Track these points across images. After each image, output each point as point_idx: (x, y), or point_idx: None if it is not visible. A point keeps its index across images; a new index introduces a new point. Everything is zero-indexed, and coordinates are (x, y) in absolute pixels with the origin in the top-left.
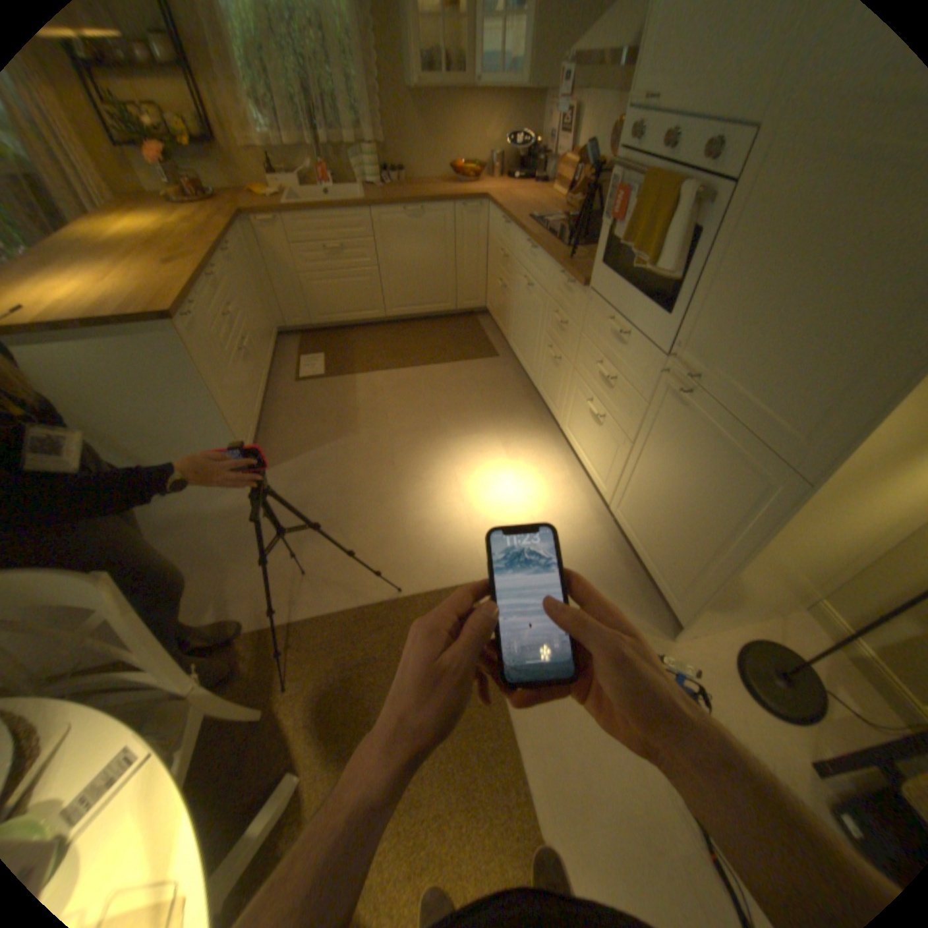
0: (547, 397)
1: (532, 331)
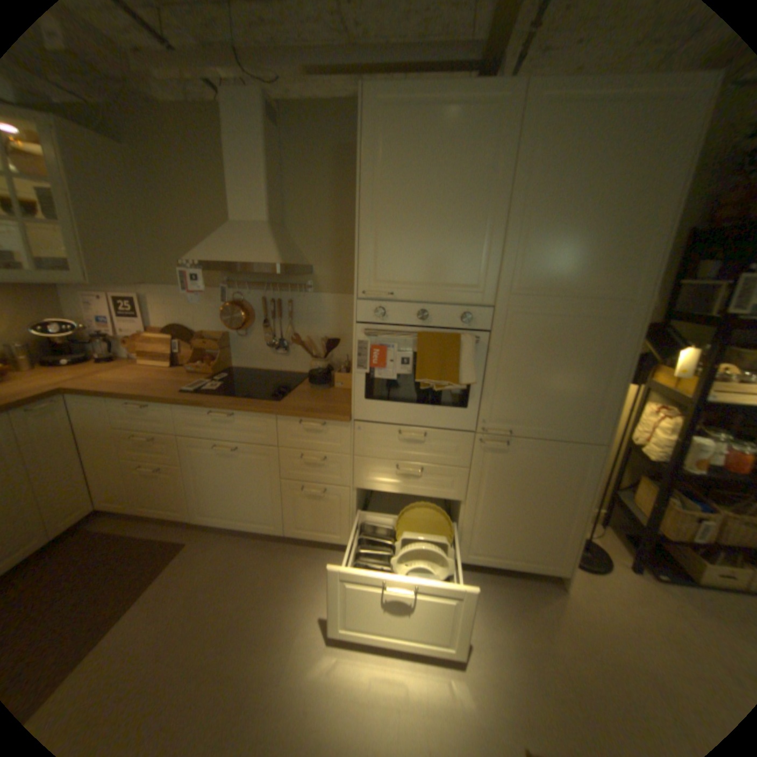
0: (314, 532)
1: (254, 487)
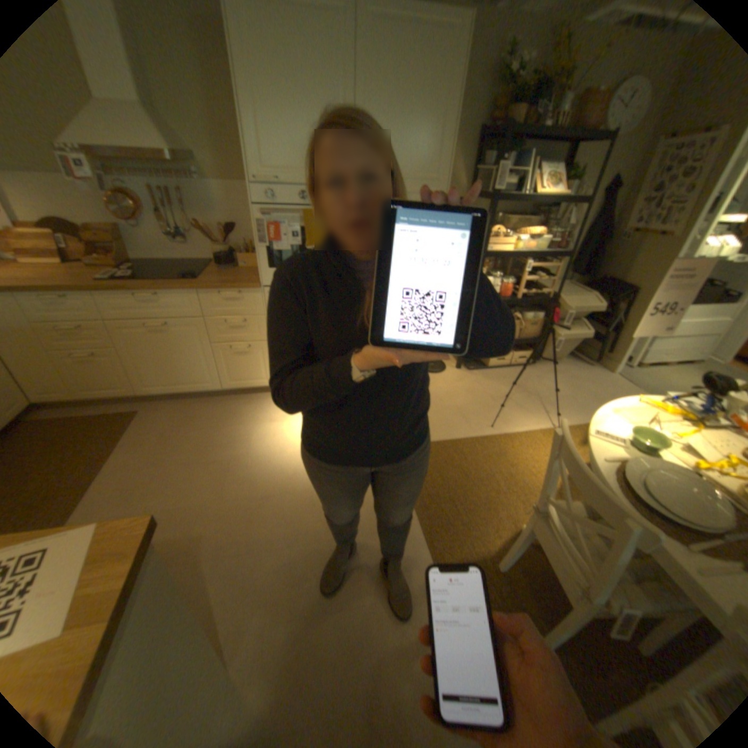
0: (244, 380)
1: (187, 354)
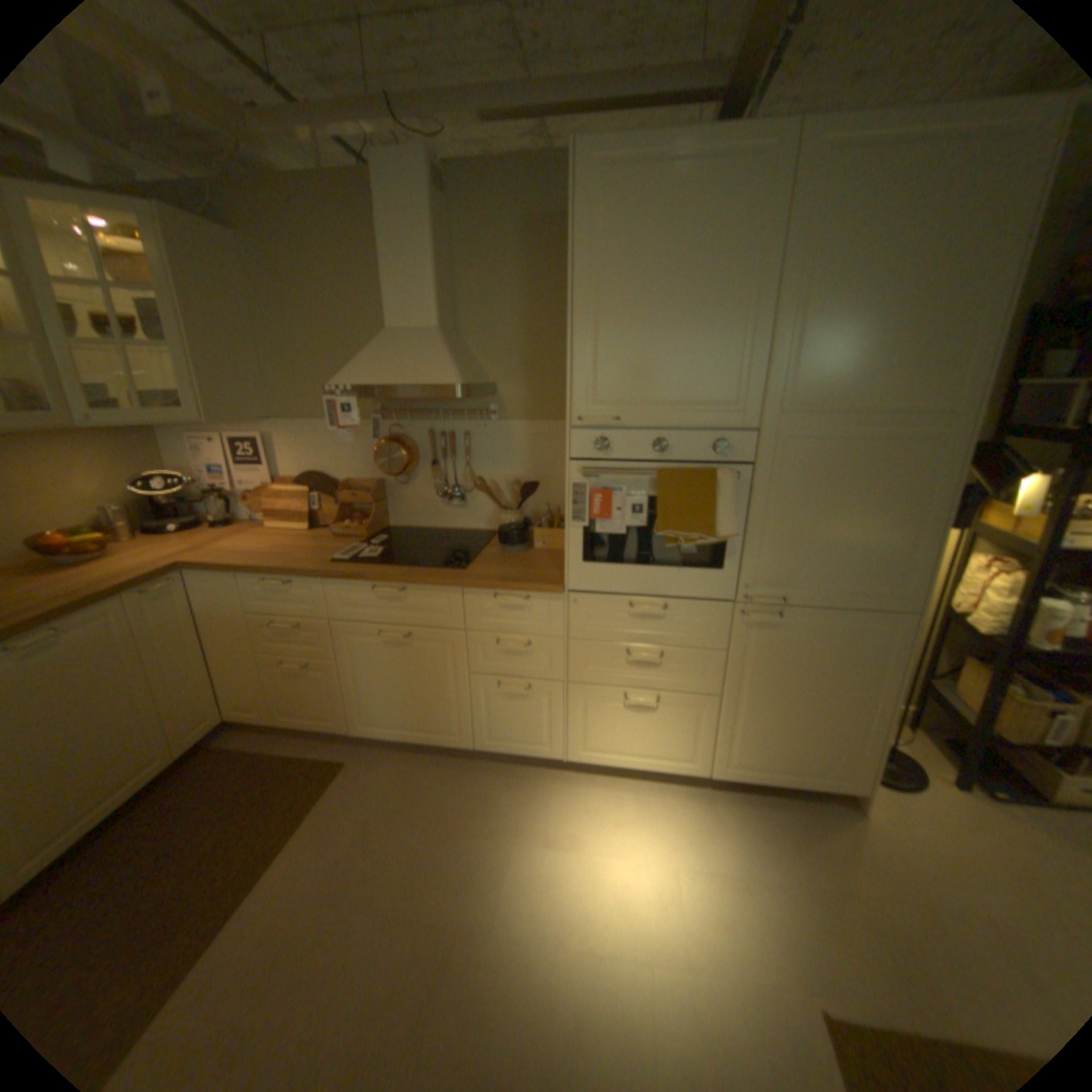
0: (514, 743)
1: (434, 686)
